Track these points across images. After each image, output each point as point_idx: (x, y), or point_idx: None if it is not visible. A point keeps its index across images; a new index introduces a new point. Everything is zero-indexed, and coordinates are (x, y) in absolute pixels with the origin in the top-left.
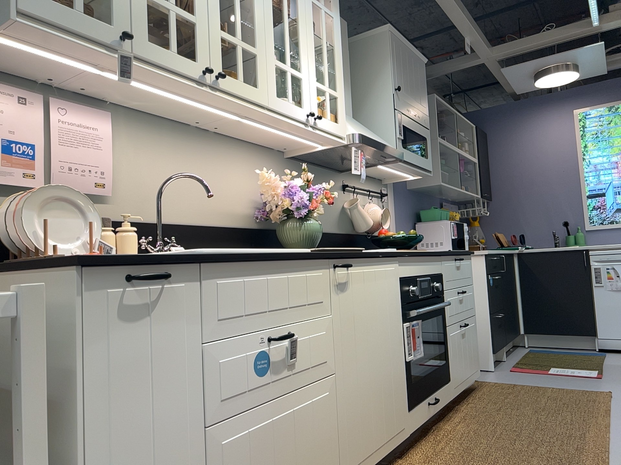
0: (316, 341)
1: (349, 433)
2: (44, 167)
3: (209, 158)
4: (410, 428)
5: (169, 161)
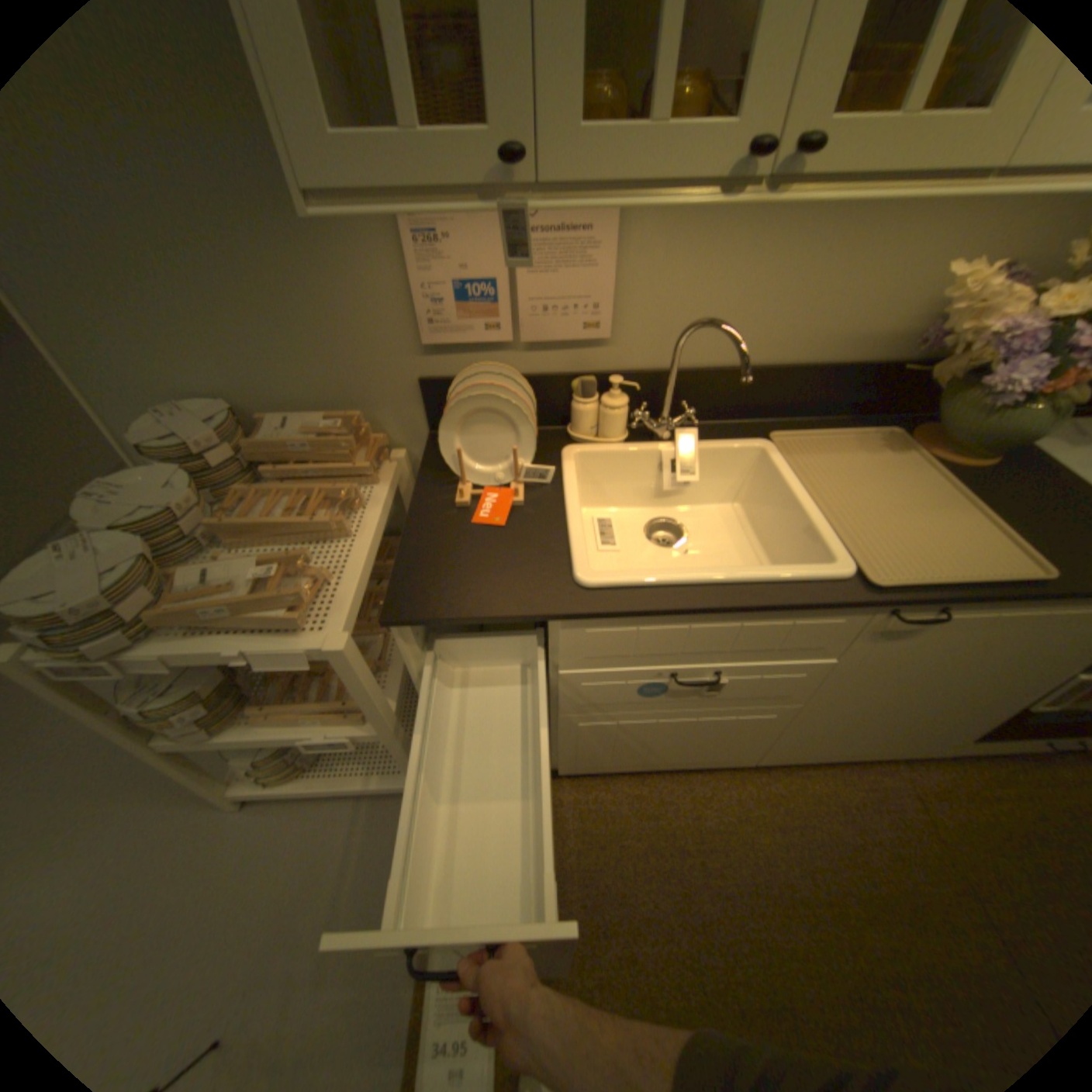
0: (781, 682)
1: (802, 743)
2: (511, 312)
3: (851, 219)
4: (959, 755)
5: (742, 251)
